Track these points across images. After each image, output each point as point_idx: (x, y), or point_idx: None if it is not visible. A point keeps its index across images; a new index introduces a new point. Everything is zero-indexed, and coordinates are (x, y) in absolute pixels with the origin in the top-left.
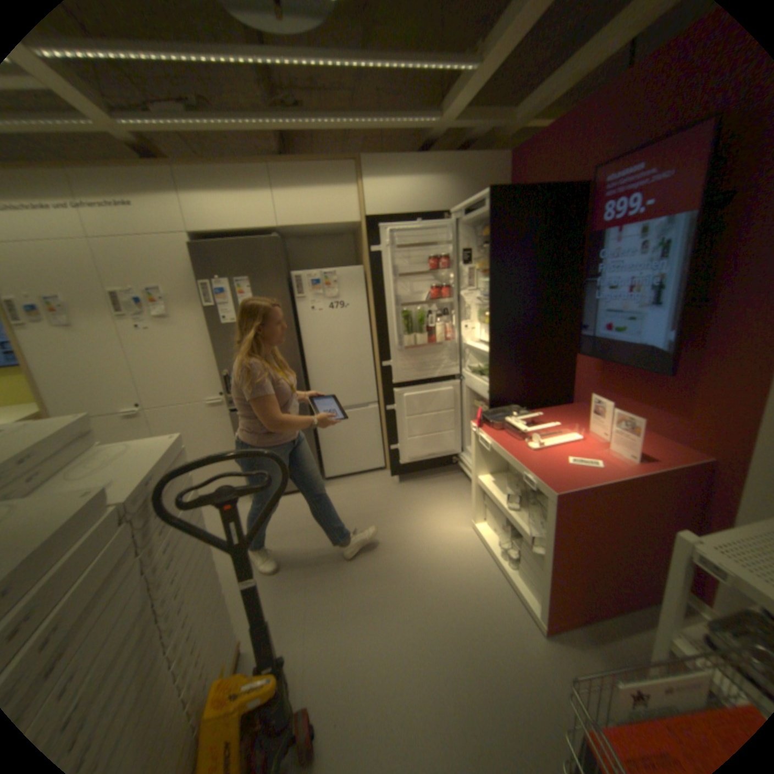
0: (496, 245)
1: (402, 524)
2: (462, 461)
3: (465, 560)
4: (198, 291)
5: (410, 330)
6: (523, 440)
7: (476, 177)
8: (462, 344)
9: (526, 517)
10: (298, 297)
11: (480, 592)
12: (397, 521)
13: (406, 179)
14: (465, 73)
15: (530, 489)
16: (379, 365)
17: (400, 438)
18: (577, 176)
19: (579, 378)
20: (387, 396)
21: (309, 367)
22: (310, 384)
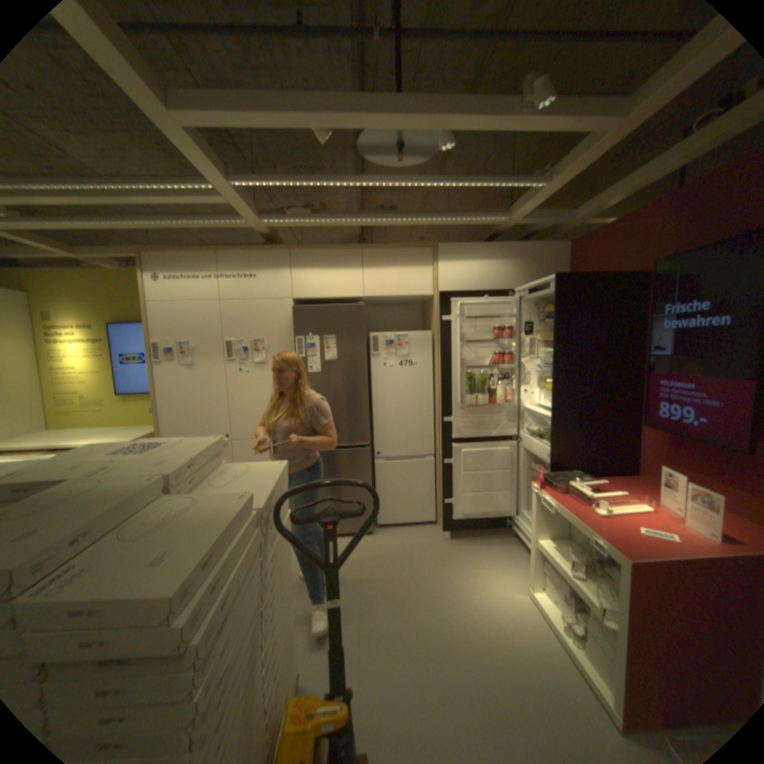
0: (560, 321)
1: (454, 583)
2: (516, 525)
3: (523, 631)
4: (292, 345)
5: (472, 390)
6: (589, 506)
7: (537, 261)
8: (521, 407)
9: (593, 589)
10: (372, 354)
11: (542, 668)
12: (449, 578)
13: (475, 262)
14: (534, 187)
15: (597, 560)
16: (437, 420)
17: (455, 493)
18: (636, 266)
19: (645, 450)
20: (445, 450)
21: (374, 416)
22: (373, 431)
